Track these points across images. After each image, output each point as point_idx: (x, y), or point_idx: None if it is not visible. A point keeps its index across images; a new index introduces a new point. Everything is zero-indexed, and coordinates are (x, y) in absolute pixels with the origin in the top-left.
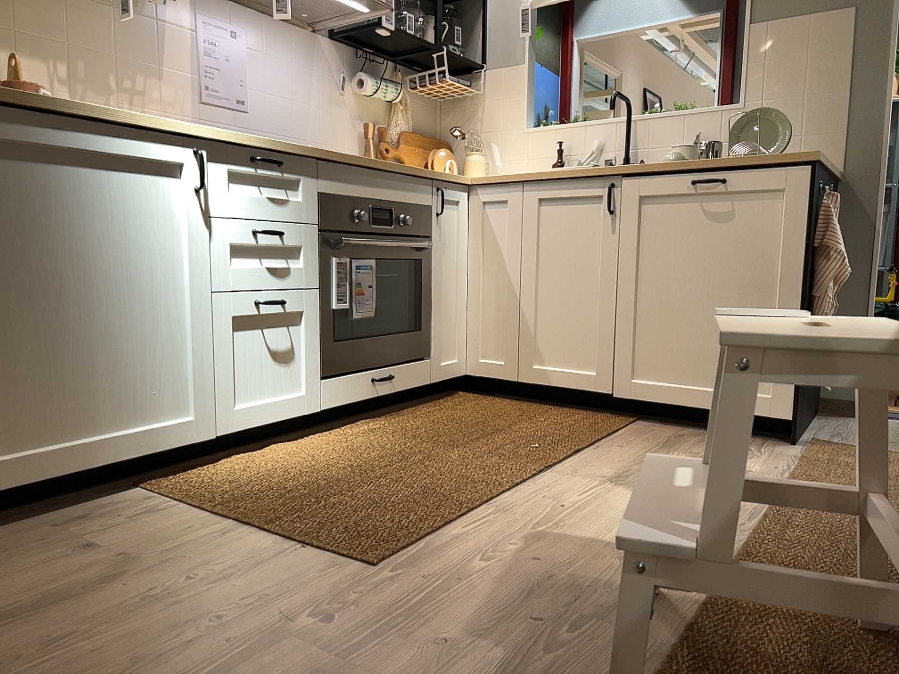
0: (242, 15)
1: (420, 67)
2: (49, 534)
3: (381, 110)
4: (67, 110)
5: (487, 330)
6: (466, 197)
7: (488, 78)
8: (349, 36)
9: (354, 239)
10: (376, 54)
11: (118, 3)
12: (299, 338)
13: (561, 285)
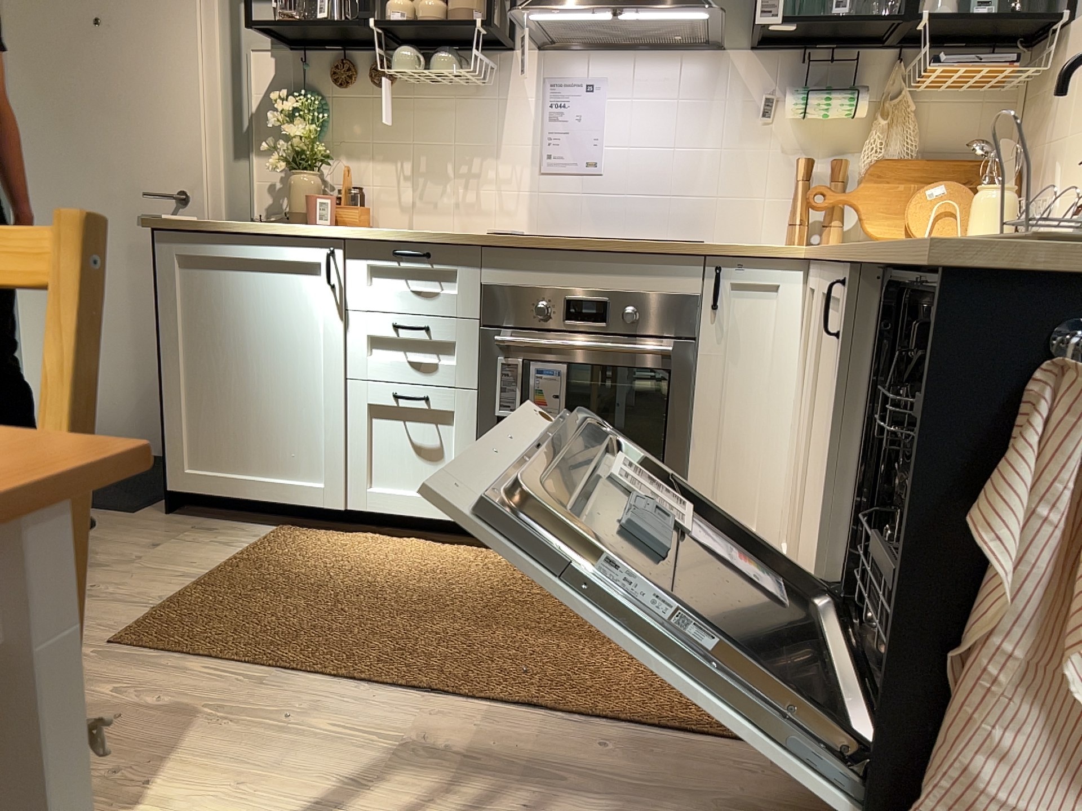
0: (600, 62)
1: (953, 43)
2: (182, 530)
3: (854, 131)
4: (225, 229)
5: (794, 502)
6: (800, 282)
7: (1071, 37)
8: (768, 39)
9: (512, 340)
10: (847, 49)
11: (456, 92)
12: (449, 440)
13: (820, 460)
